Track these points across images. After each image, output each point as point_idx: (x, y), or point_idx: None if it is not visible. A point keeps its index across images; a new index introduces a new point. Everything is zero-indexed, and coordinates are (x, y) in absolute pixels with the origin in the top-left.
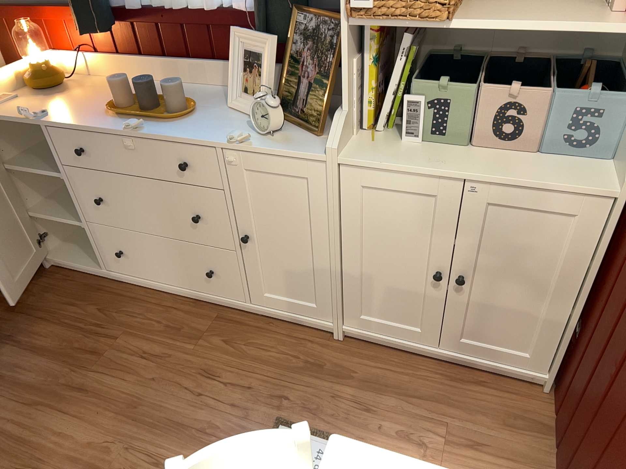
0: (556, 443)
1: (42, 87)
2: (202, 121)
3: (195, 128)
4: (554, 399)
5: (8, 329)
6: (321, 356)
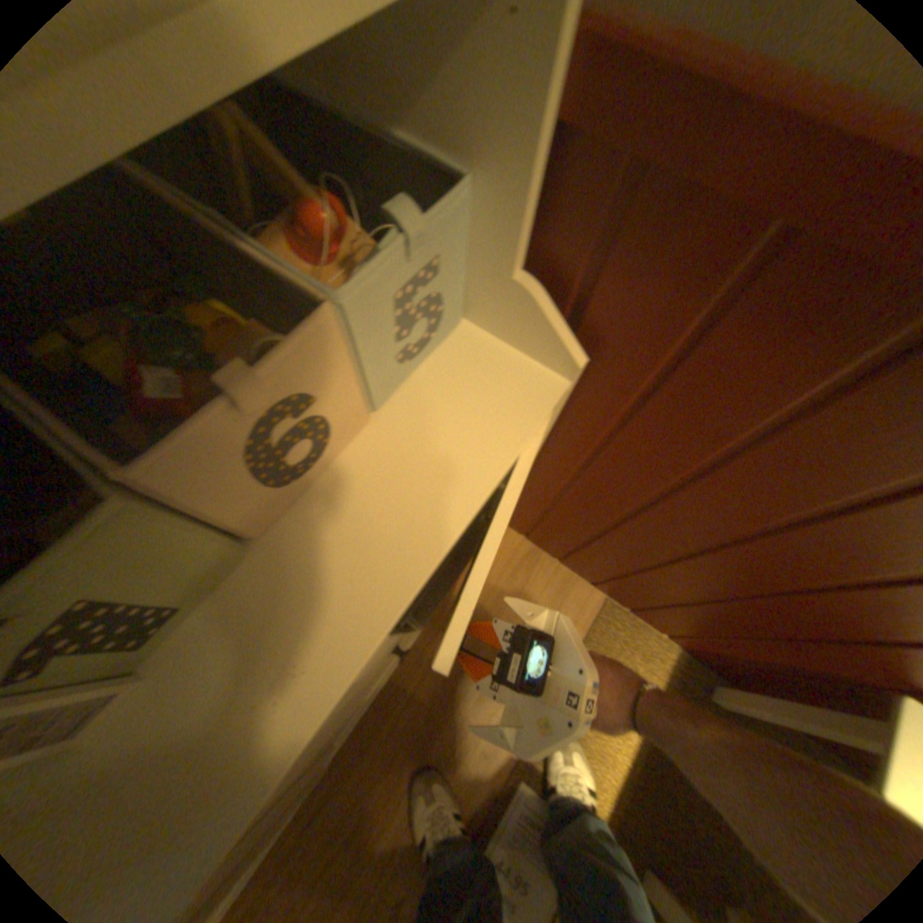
0: (566, 562)
1: None
2: None
3: None
4: (520, 530)
5: None
6: (348, 813)
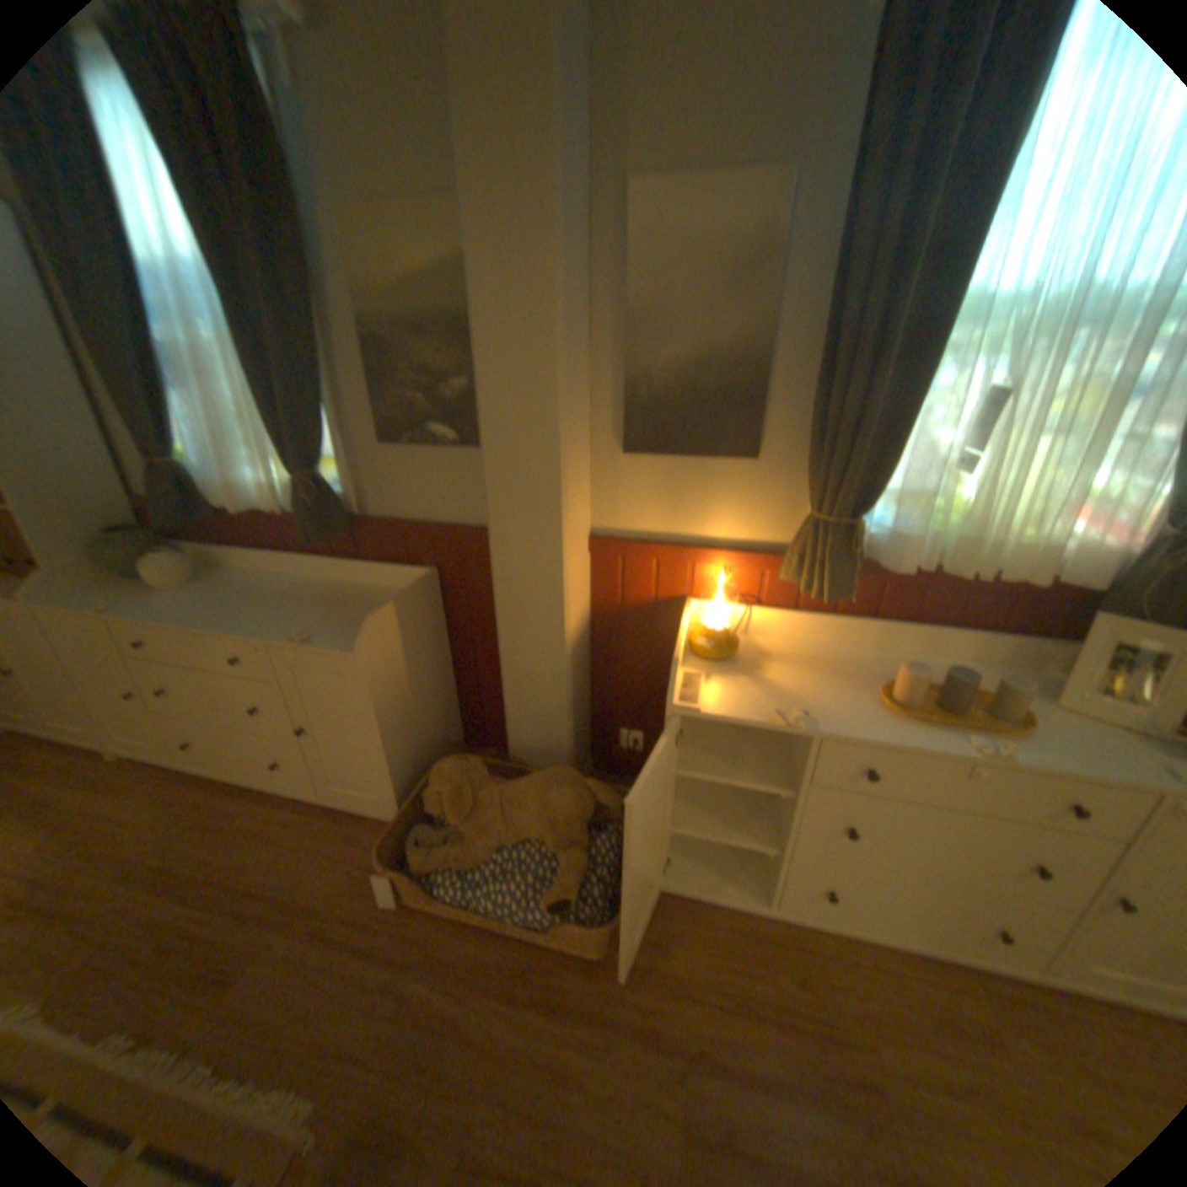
0: None
1: (722, 655)
2: (1060, 734)
3: (1073, 748)
4: None
5: (679, 1043)
6: None
